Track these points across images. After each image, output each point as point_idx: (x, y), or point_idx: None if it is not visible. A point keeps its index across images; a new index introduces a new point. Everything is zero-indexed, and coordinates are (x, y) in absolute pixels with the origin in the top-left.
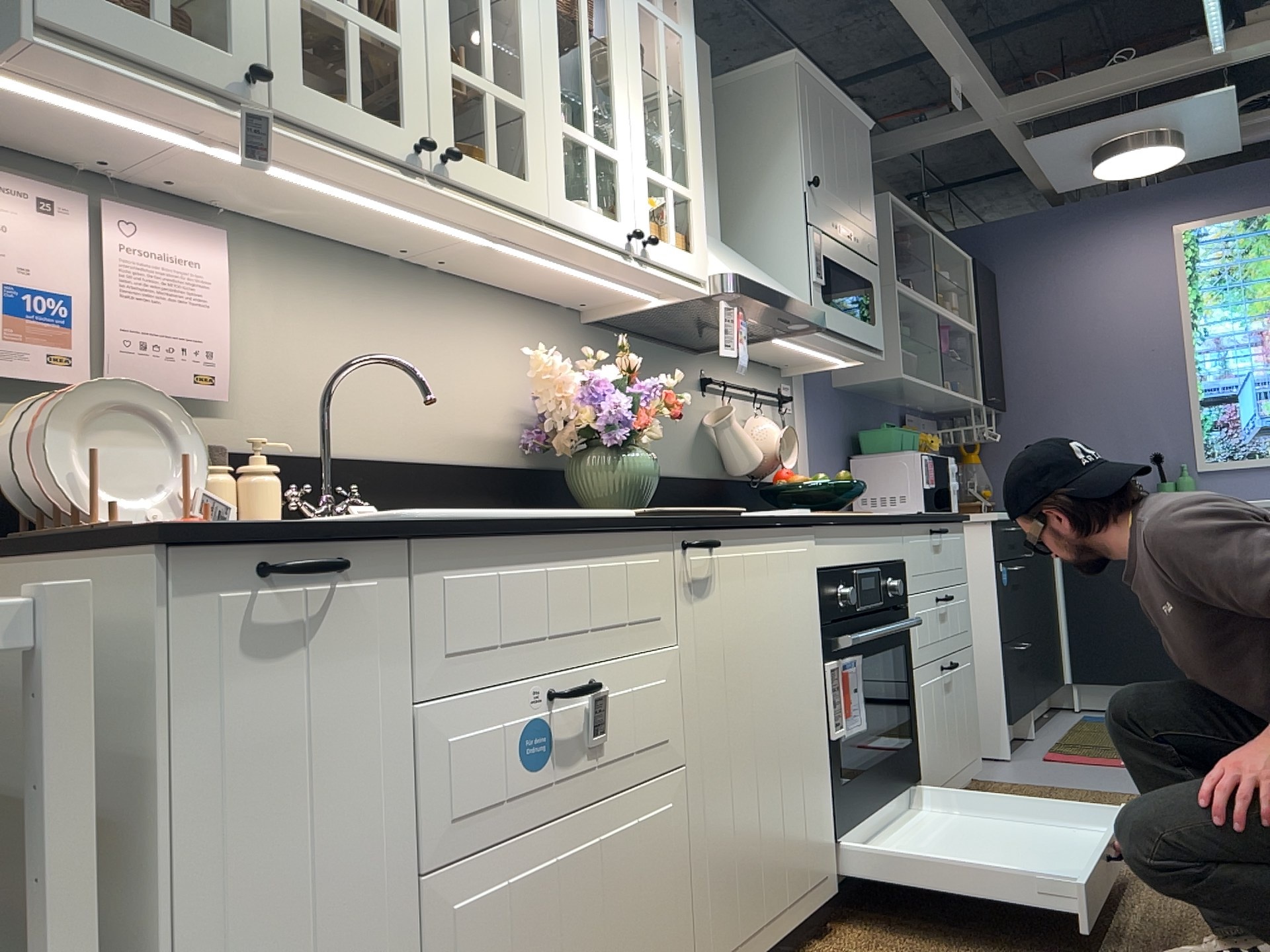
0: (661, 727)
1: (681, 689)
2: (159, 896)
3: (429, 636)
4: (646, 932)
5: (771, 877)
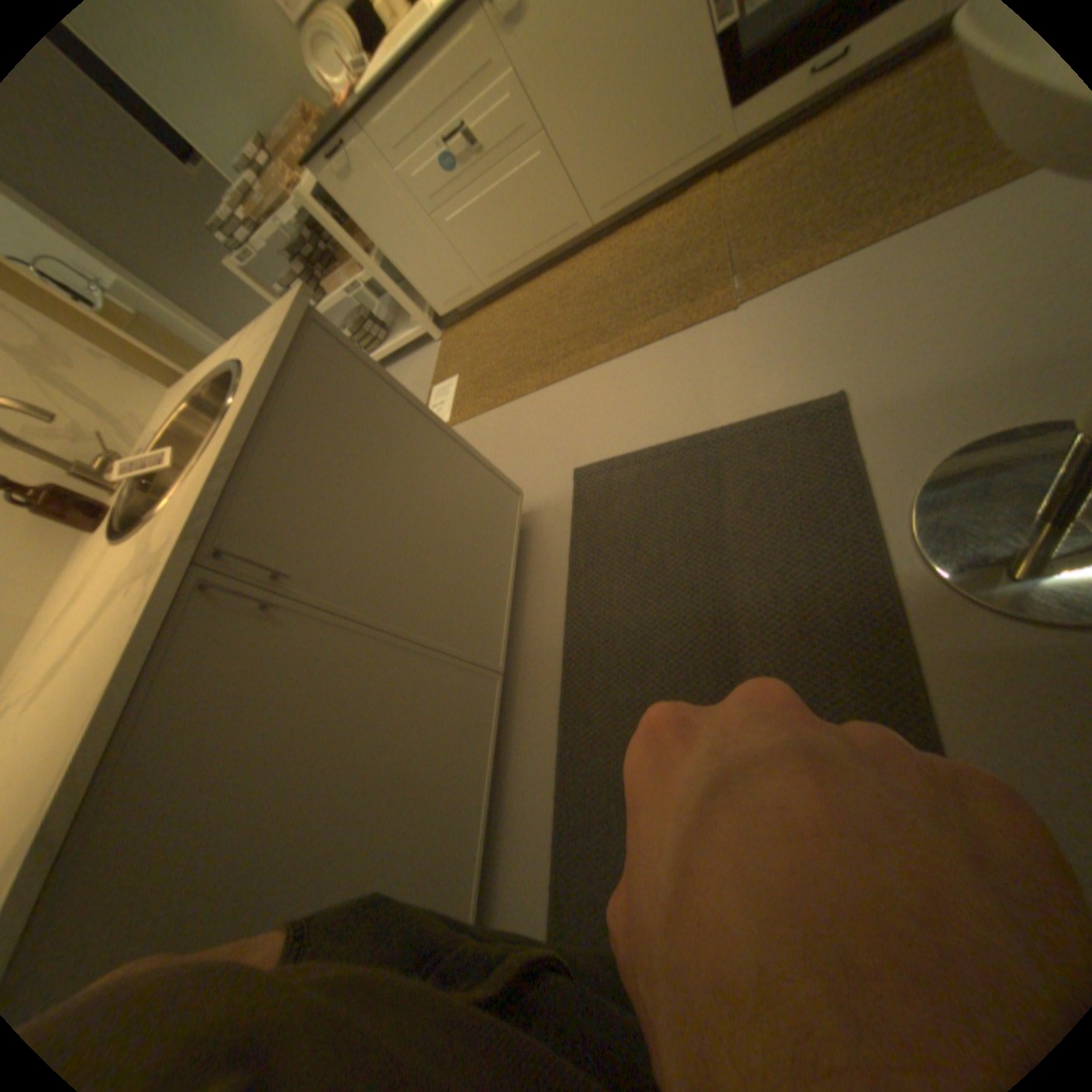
0: (517, 117)
1: (524, 88)
2: (370, 234)
3: (384, 144)
4: (545, 204)
5: (645, 155)
